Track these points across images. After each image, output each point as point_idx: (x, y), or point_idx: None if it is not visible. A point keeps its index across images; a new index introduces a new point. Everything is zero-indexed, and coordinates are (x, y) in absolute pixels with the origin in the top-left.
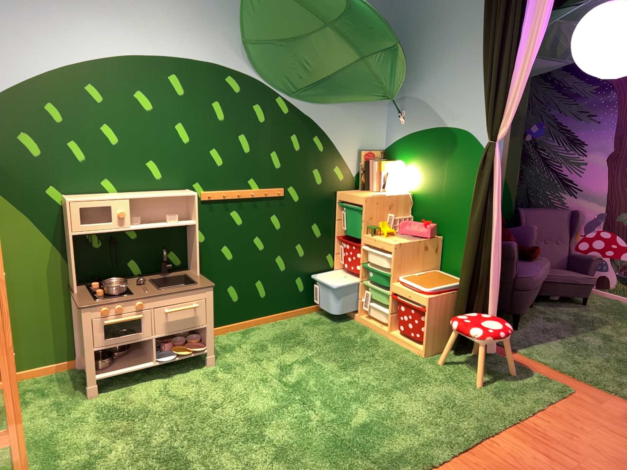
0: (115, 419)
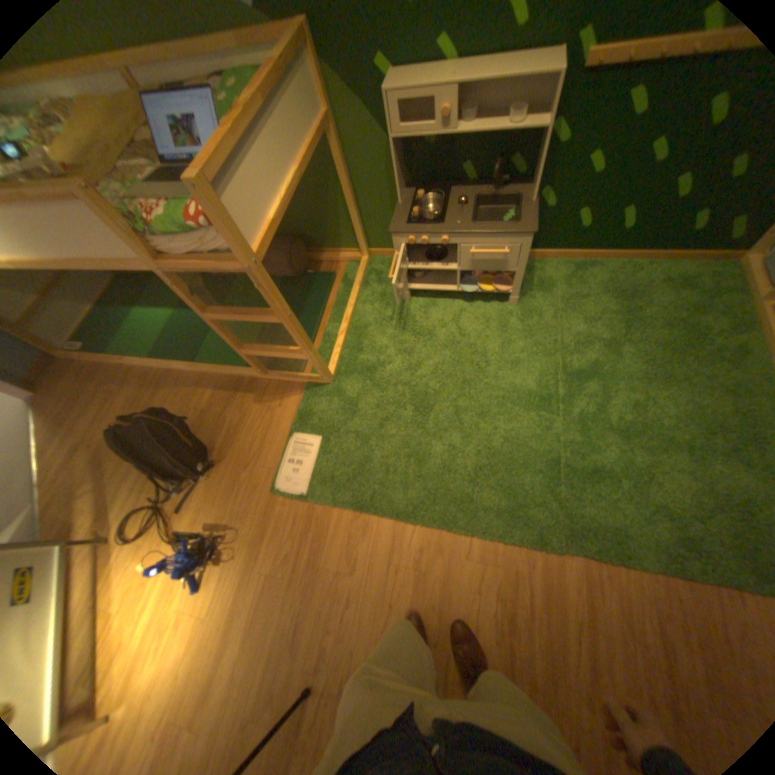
0: (408, 332)
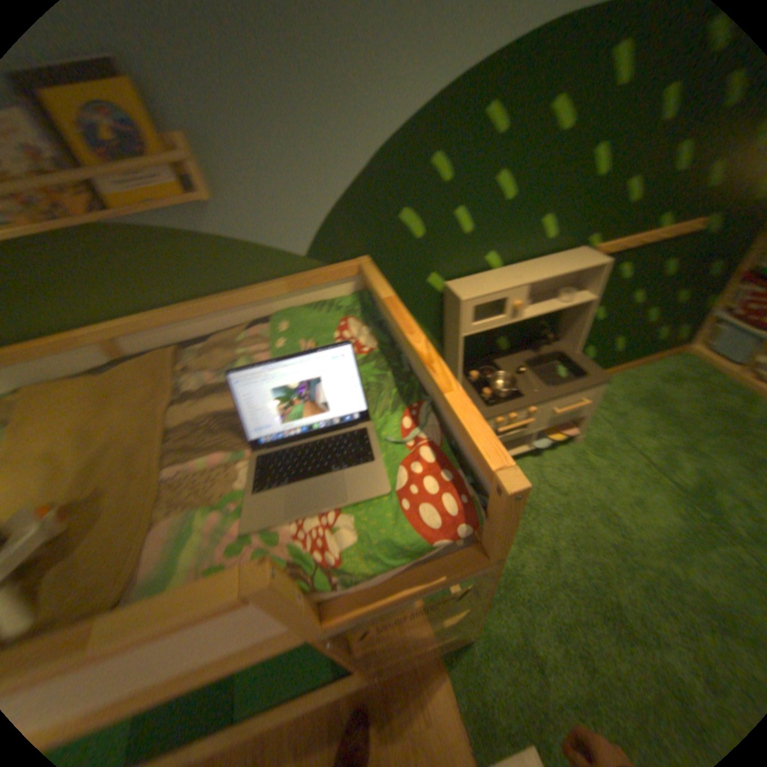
0: None
